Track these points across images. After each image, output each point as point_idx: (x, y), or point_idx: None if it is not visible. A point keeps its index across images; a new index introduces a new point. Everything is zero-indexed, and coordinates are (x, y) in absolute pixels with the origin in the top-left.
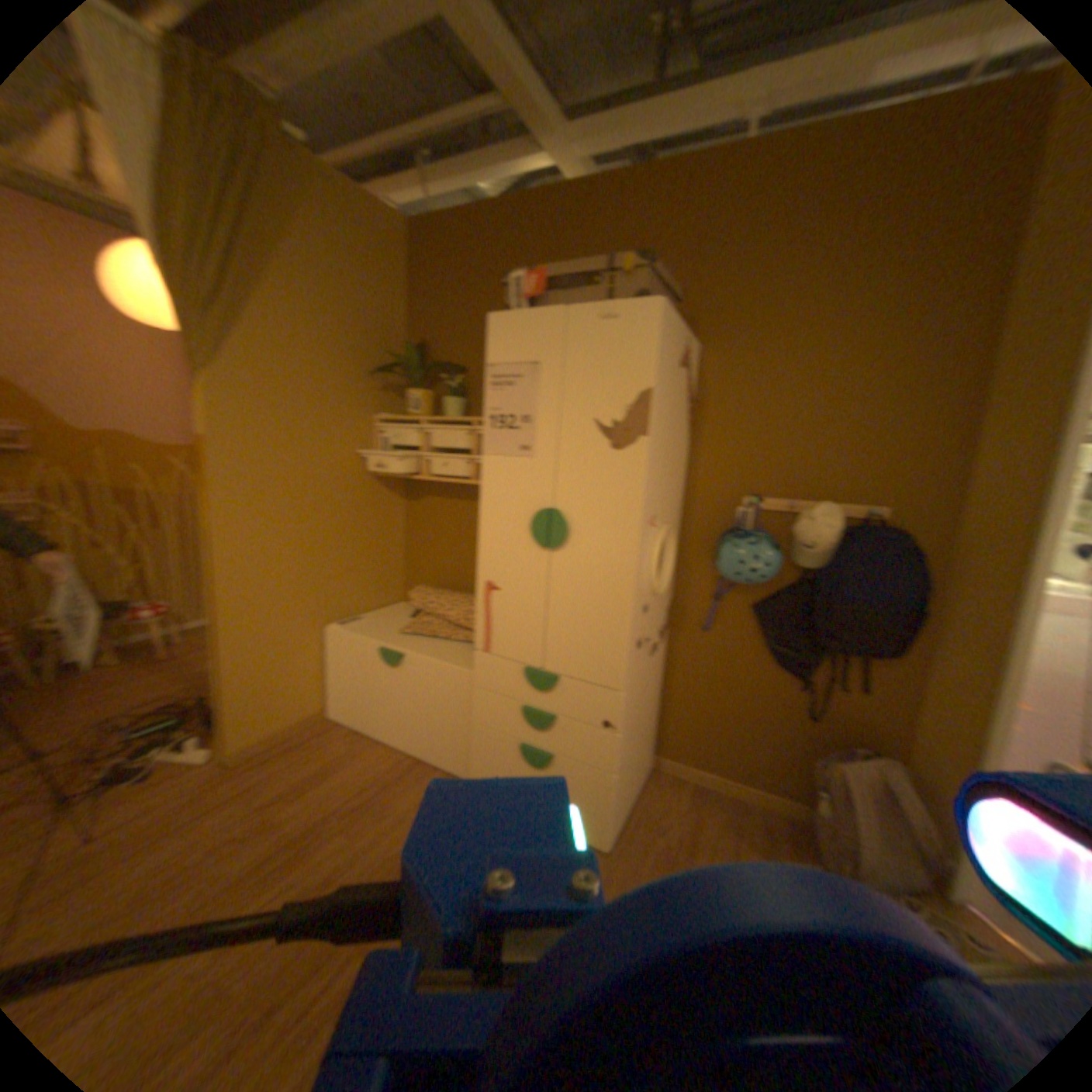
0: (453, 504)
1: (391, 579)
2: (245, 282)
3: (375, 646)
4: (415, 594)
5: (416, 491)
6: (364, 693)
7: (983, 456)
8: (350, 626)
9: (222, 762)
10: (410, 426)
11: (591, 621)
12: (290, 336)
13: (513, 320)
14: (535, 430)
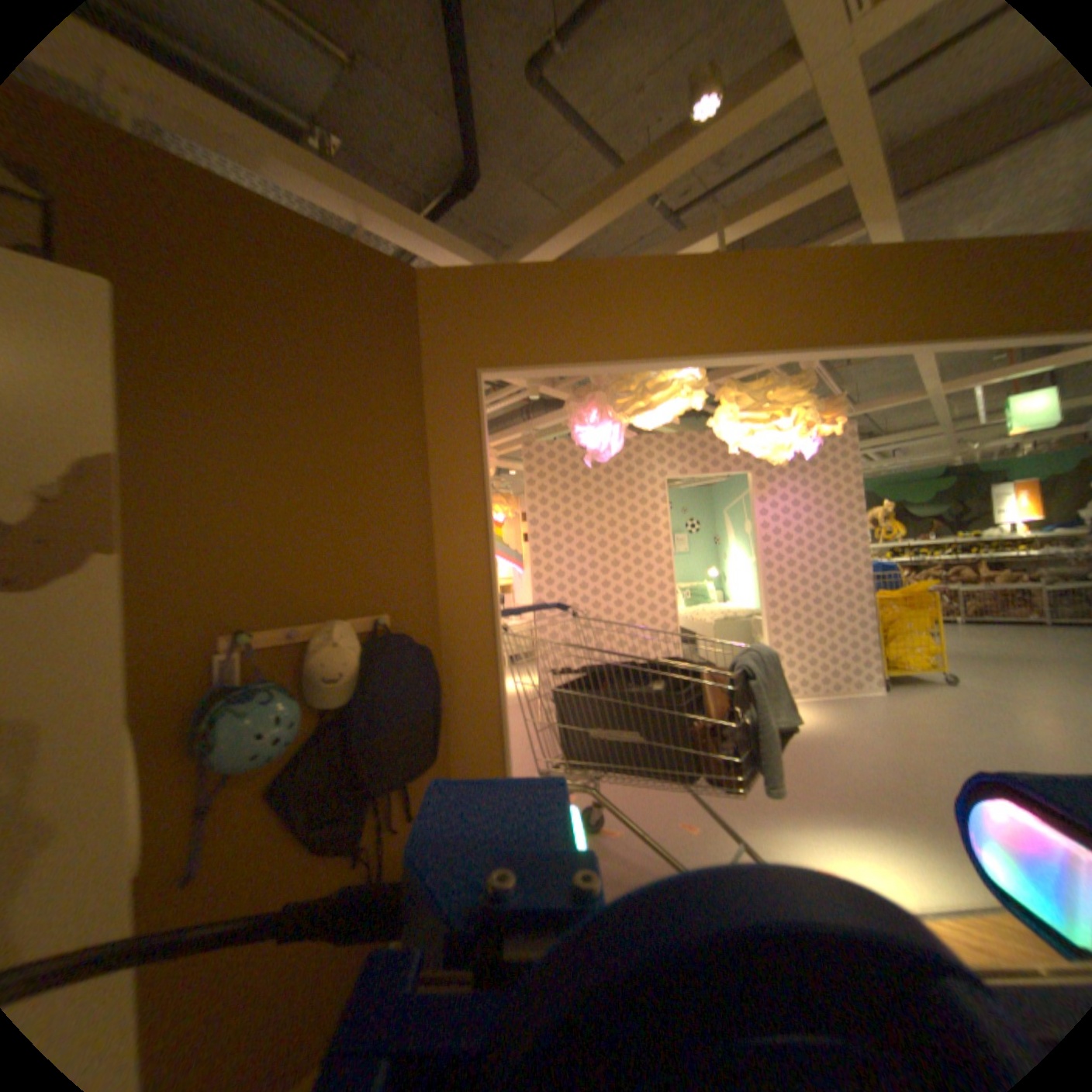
0: None
1: None
2: None
3: None
4: None
5: None
6: None
7: (441, 557)
8: None
9: None
10: None
11: None
12: None
13: None
14: None
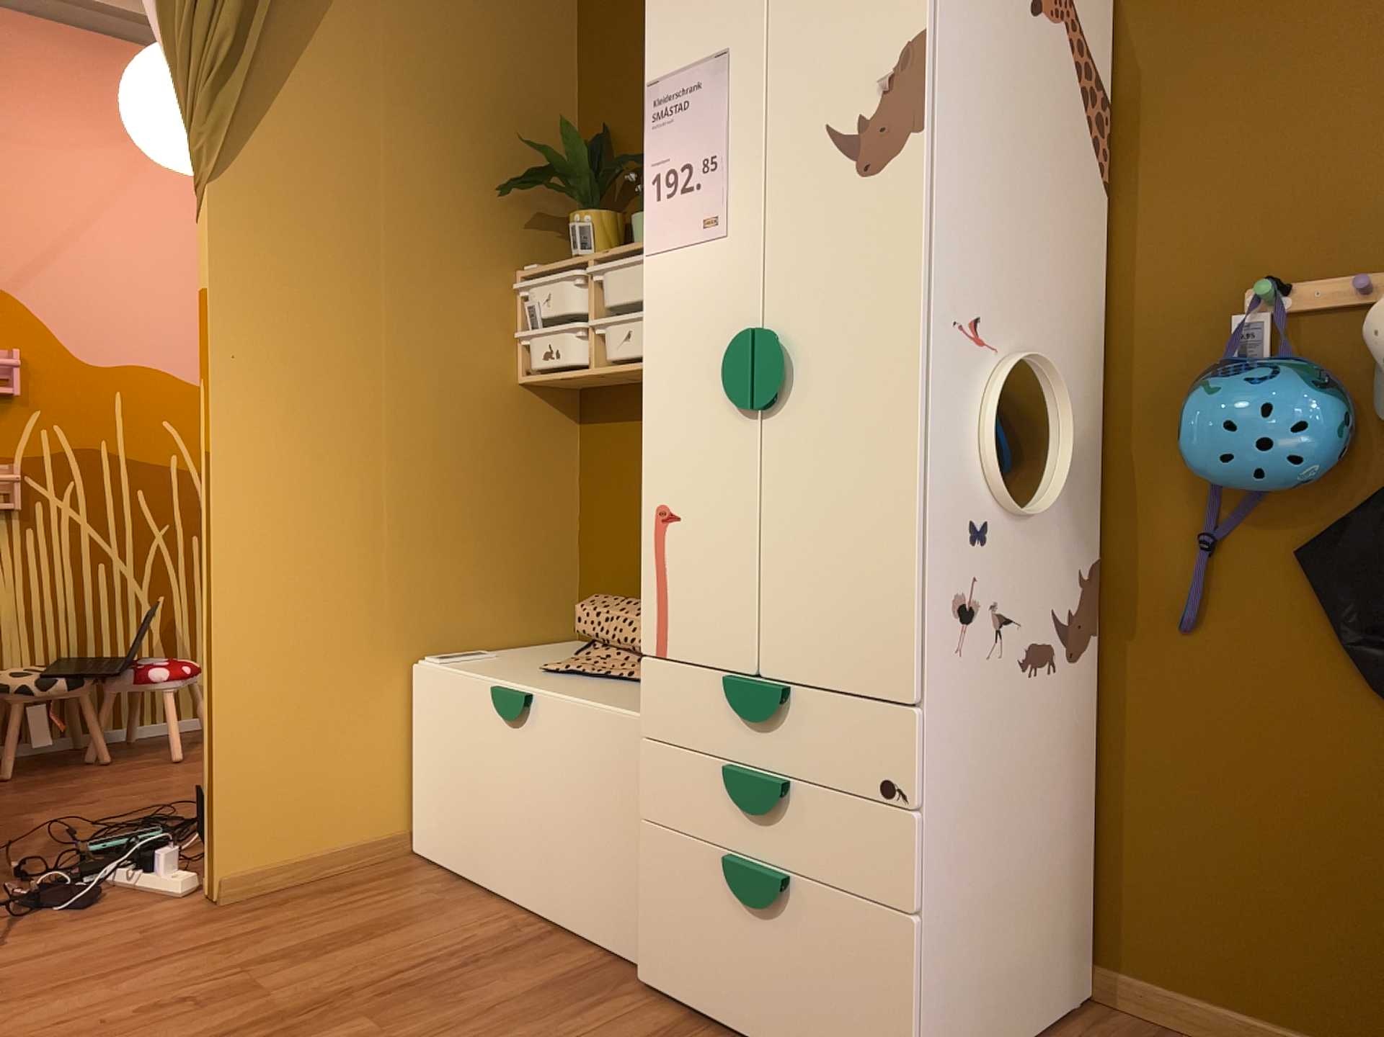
0: None
1: (555, 590)
2: (295, 45)
3: (490, 684)
4: (586, 607)
5: (600, 412)
6: (472, 786)
7: None
8: (460, 660)
9: (214, 889)
10: (573, 273)
11: (848, 549)
12: (367, 130)
13: None
14: (730, 180)
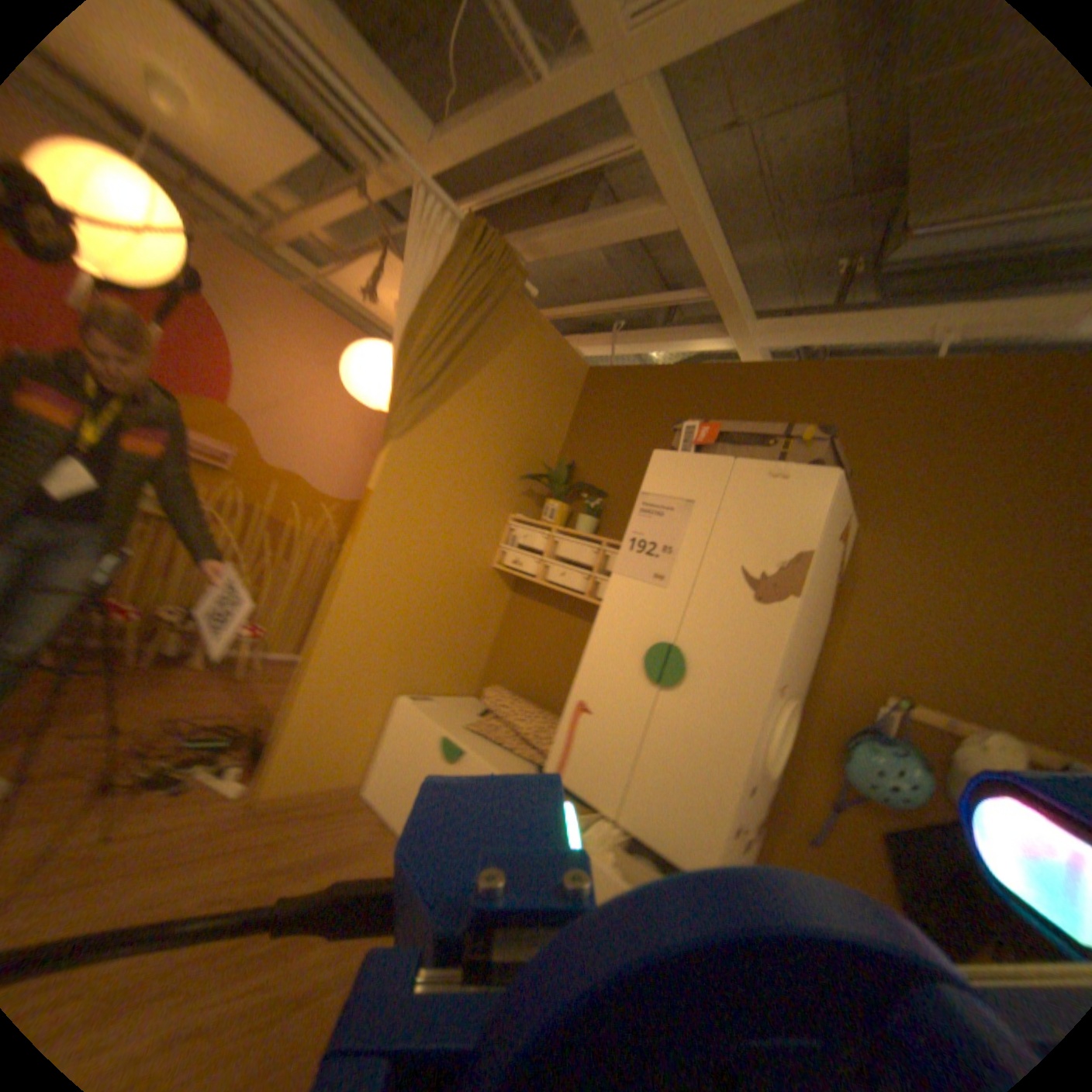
0: (557, 616)
1: (474, 671)
2: (455, 386)
3: (443, 734)
4: (494, 694)
5: (526, 593)
6: (414, 782)
7: None
8: (424, 706)
9: (258, 806)
10: (543, 532)
11: (691, 785)
12: (471, 434)
13: (679, 460)
14: (676, 564)
